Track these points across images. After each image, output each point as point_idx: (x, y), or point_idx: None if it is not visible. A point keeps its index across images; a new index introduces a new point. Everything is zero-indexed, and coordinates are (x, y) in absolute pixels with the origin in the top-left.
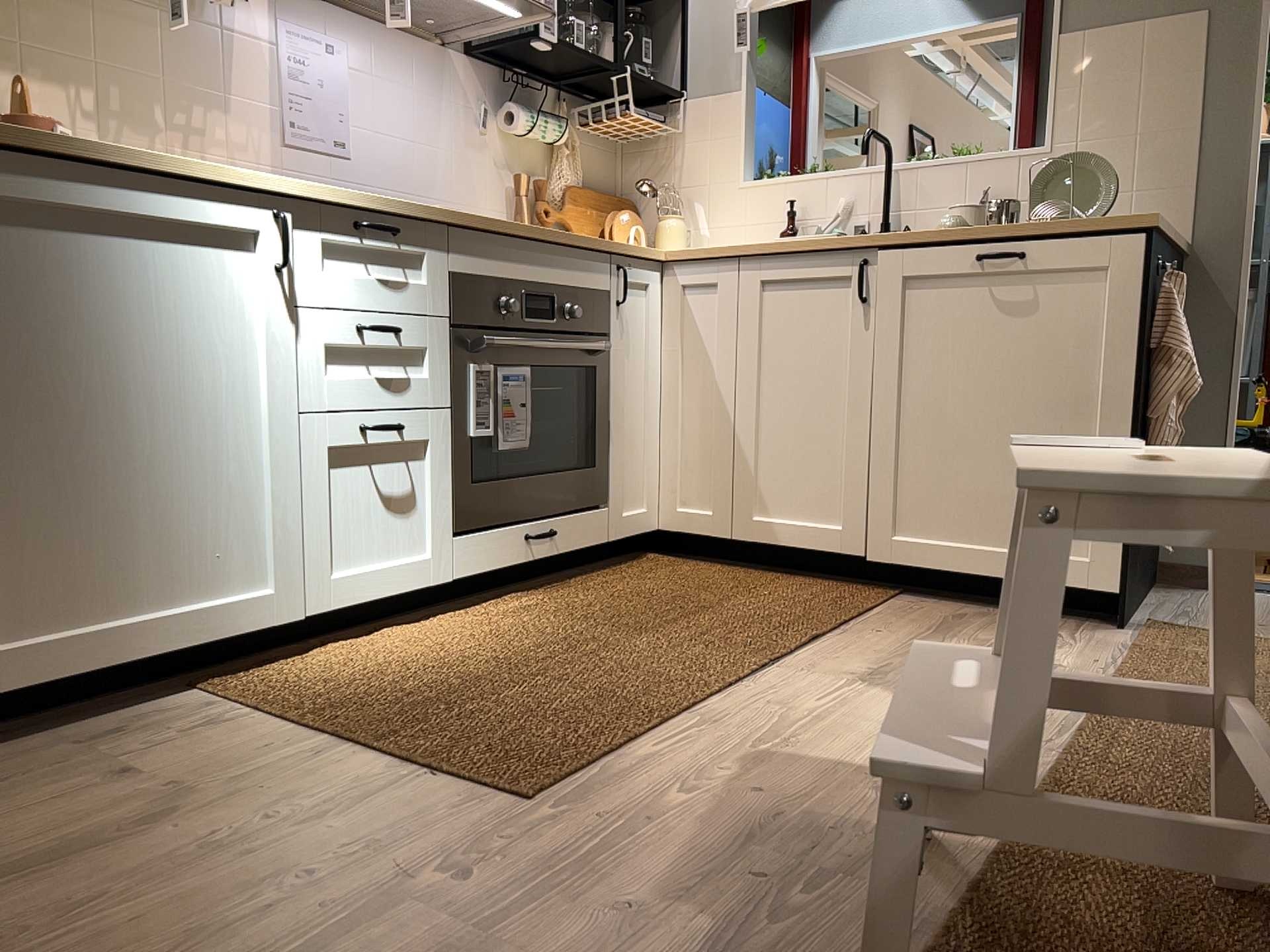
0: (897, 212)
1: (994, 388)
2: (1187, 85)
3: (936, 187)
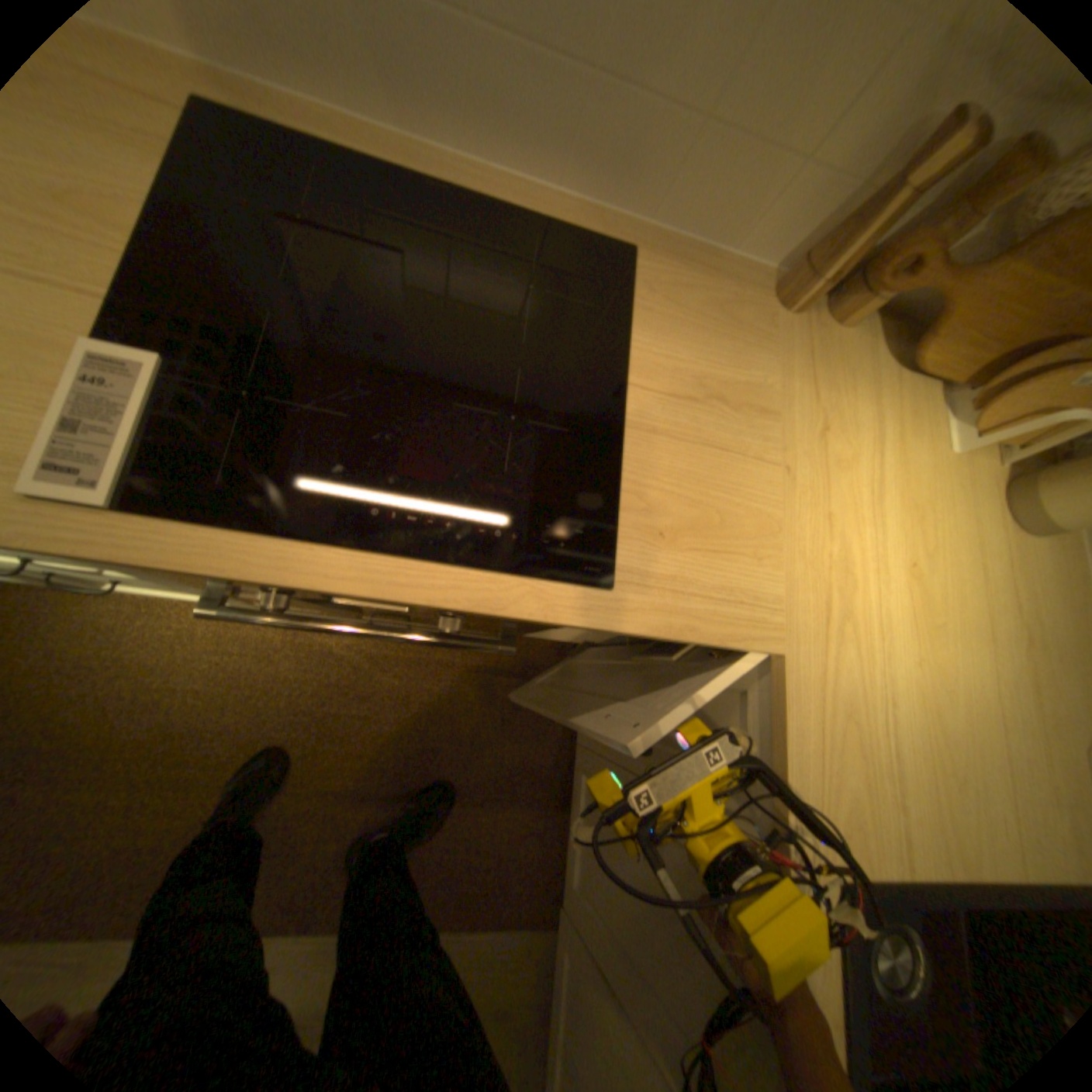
0: None
1: None
2: None
3: None
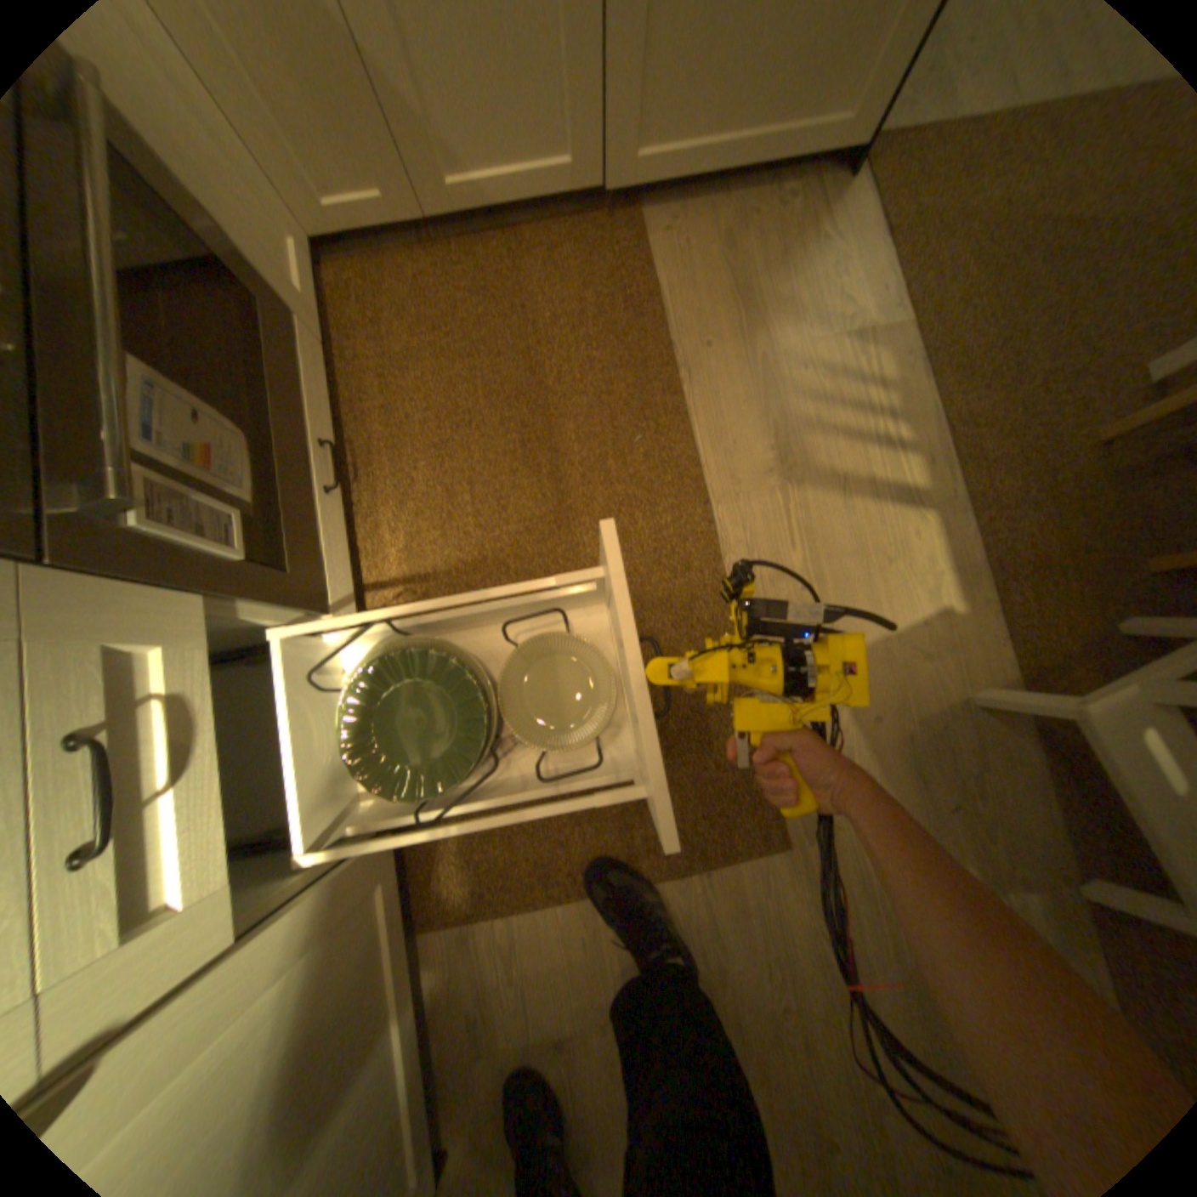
0: None
1: None
2: None
3: None
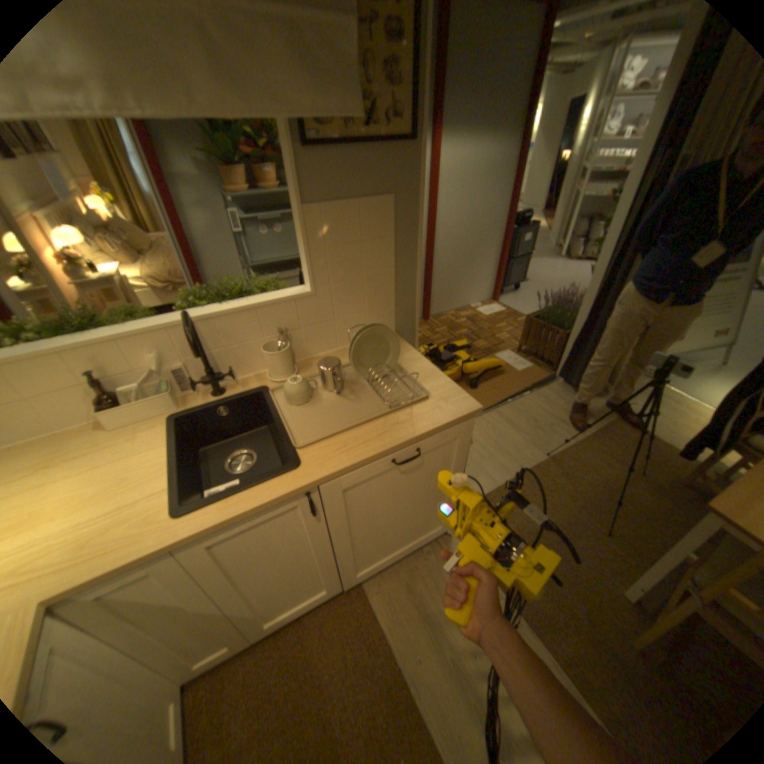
0: (208, 351)
1: (401, 503)
2: (388, 245)
3: (236, 327)
